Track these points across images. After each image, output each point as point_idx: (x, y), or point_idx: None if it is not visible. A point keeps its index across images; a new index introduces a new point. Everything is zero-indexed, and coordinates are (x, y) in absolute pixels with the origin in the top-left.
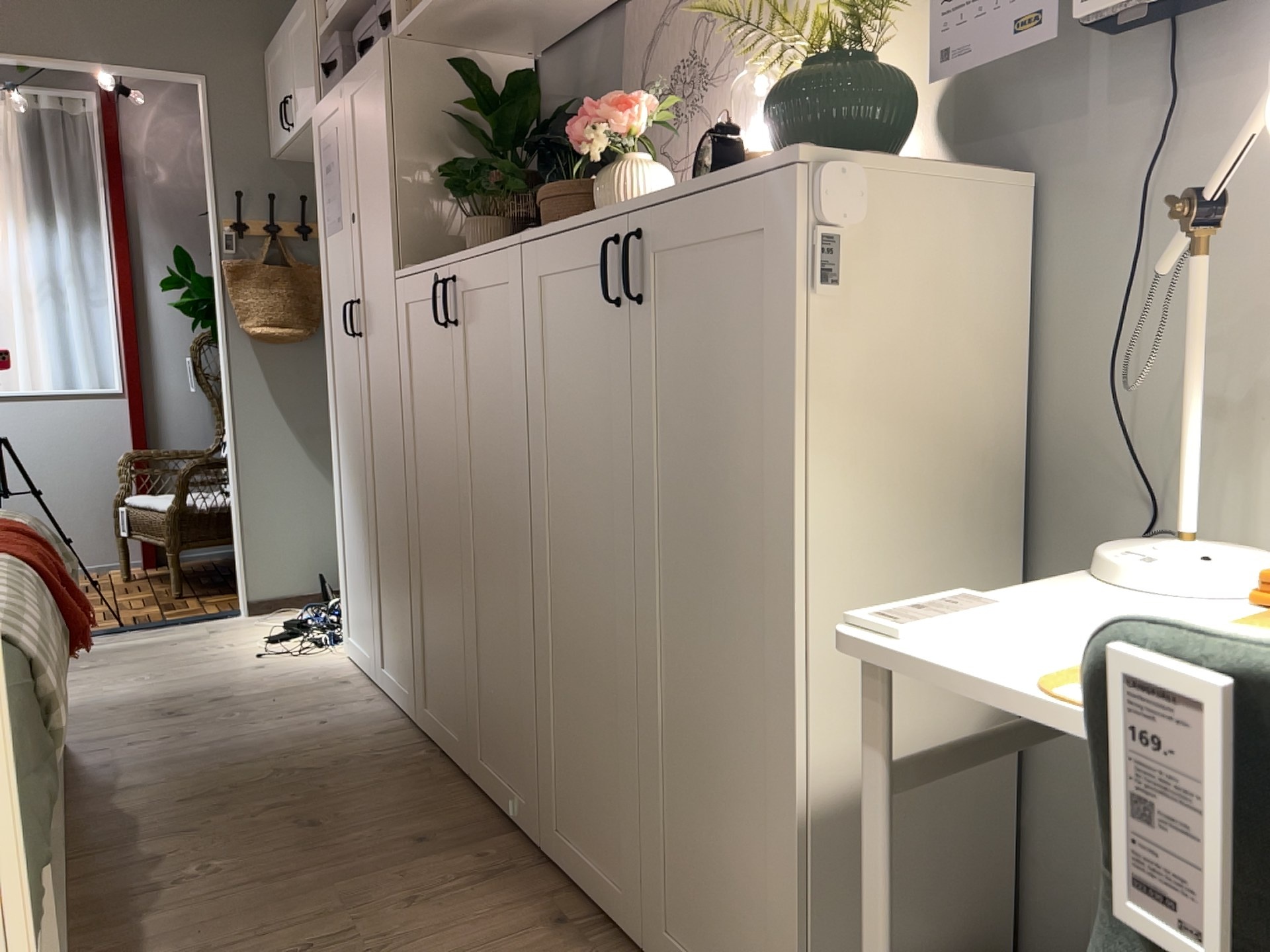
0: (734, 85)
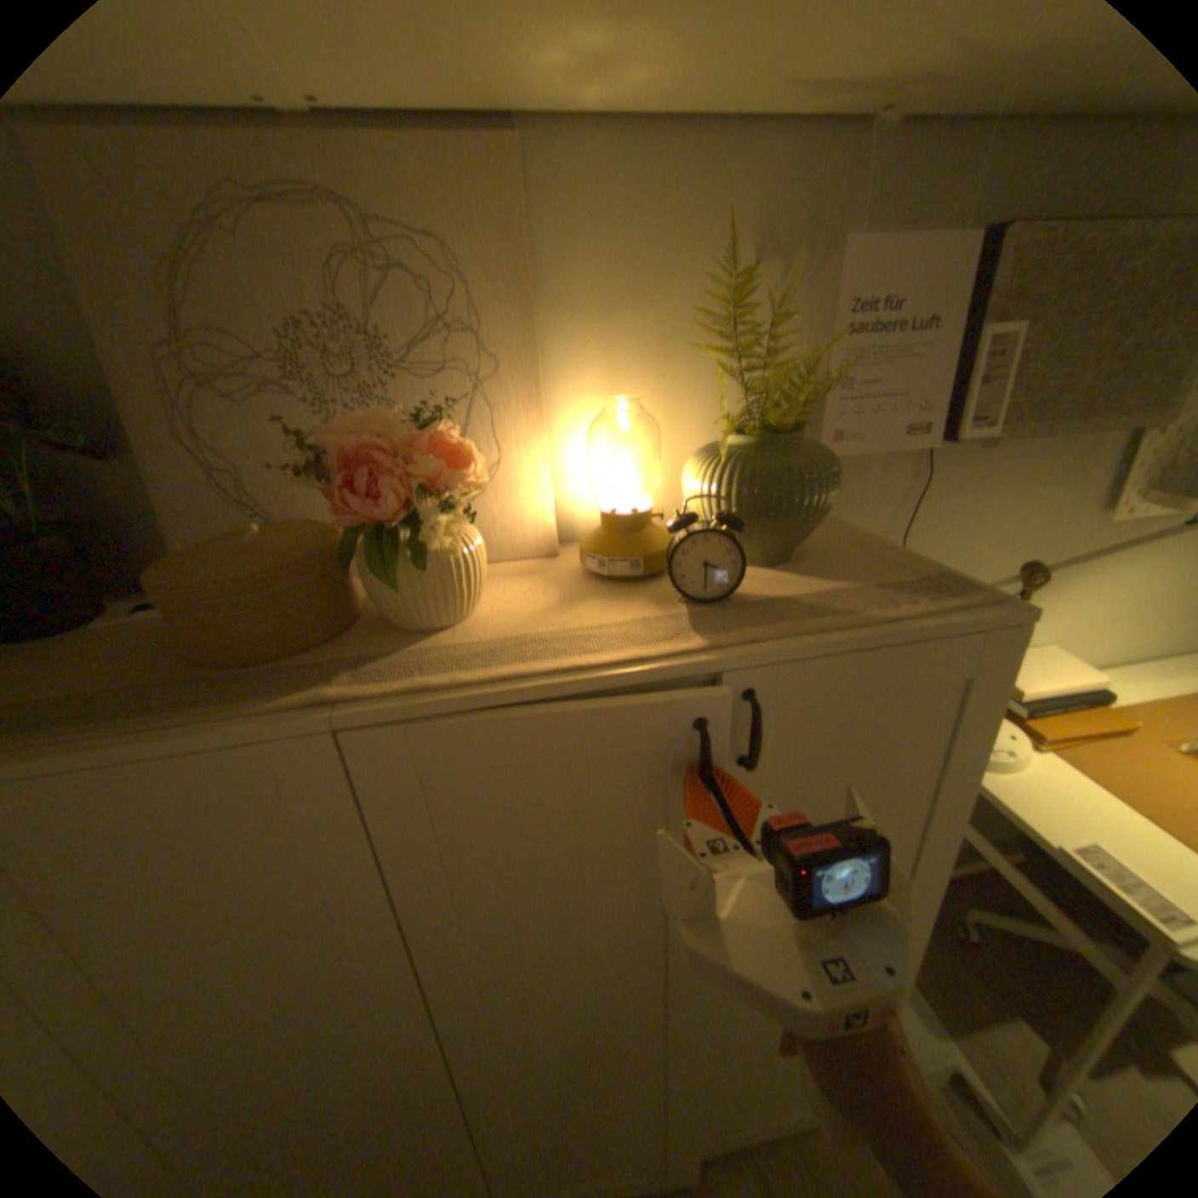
0: (503, 392)
